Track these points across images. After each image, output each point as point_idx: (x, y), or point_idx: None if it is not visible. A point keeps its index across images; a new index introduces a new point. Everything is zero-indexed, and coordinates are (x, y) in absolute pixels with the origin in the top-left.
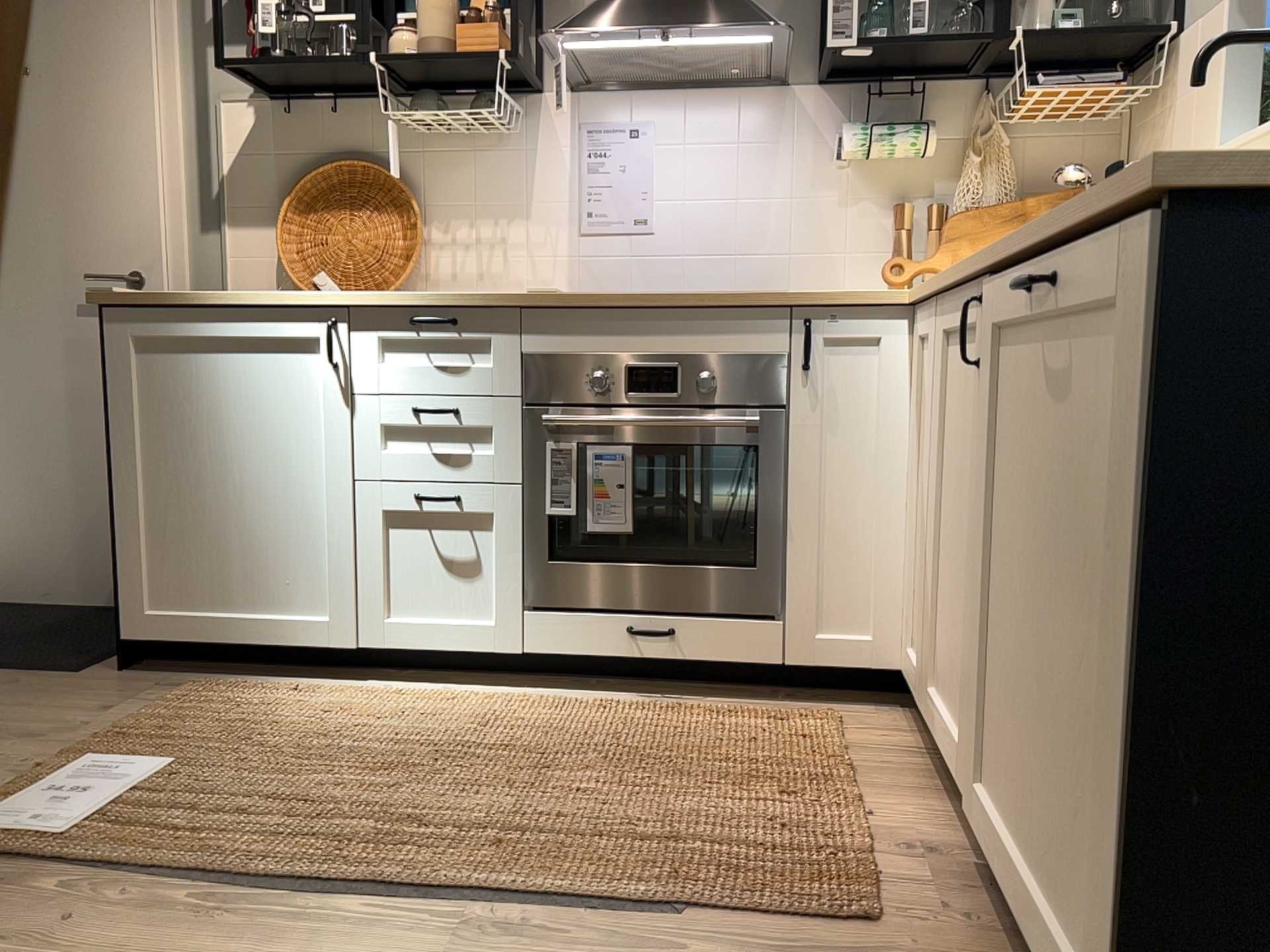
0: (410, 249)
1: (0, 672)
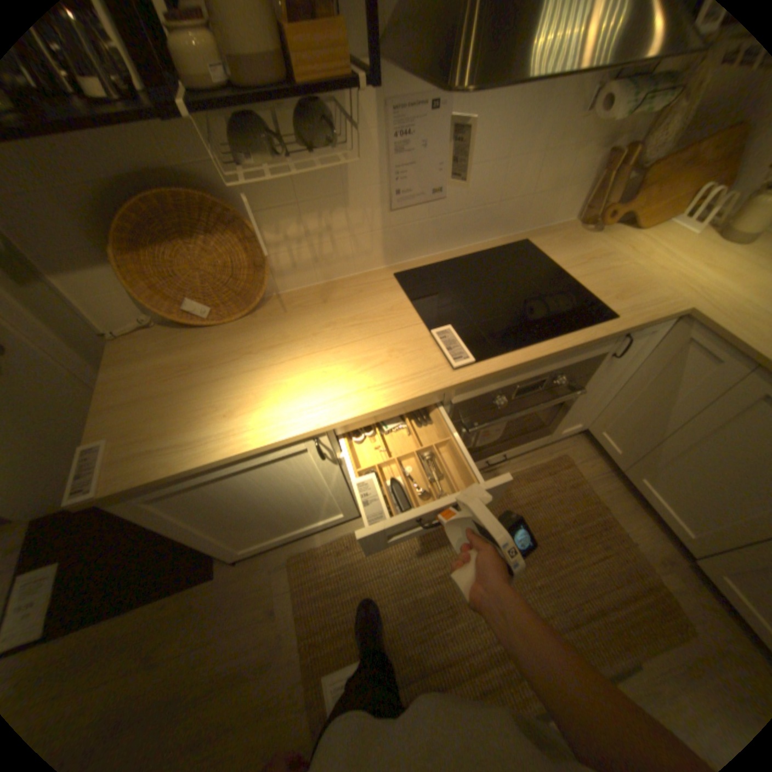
0: (258, 258)
1: (168, 600)
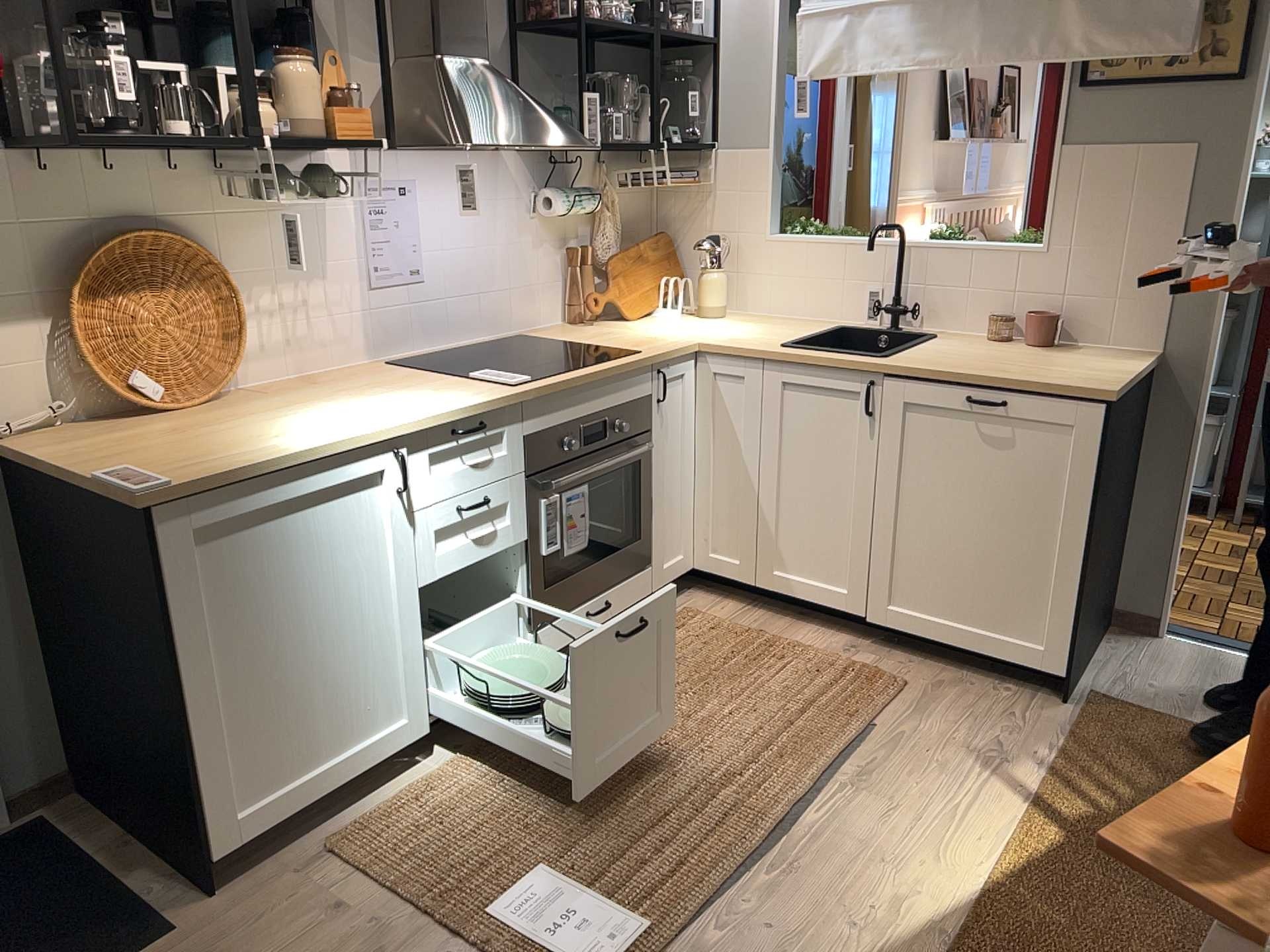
0: (231, 328)
1: None
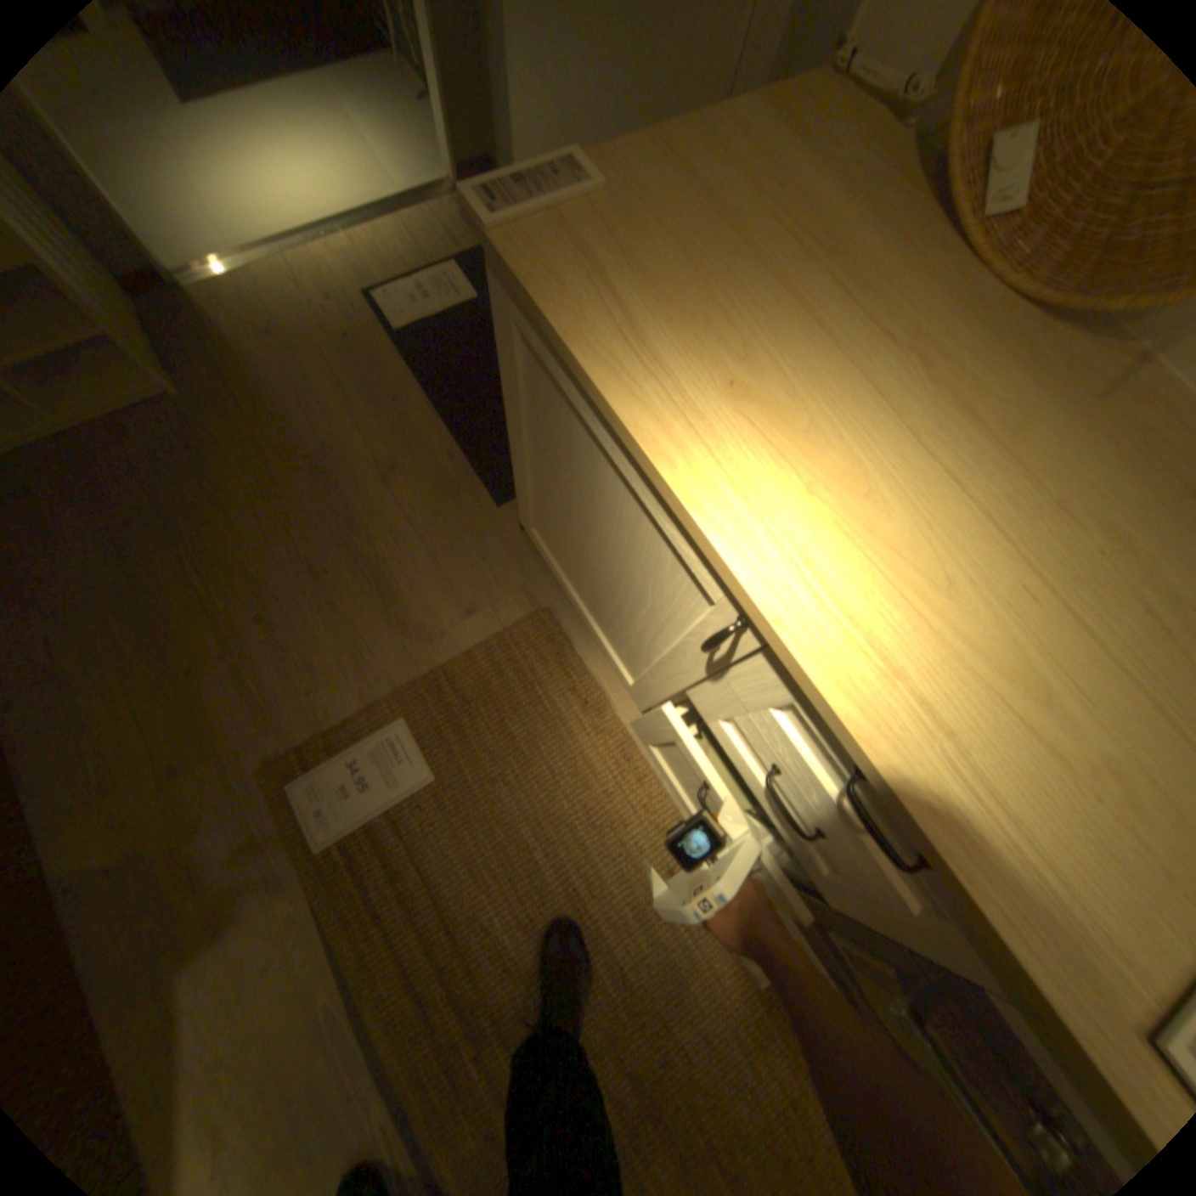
0: None
1: (460, 462)
